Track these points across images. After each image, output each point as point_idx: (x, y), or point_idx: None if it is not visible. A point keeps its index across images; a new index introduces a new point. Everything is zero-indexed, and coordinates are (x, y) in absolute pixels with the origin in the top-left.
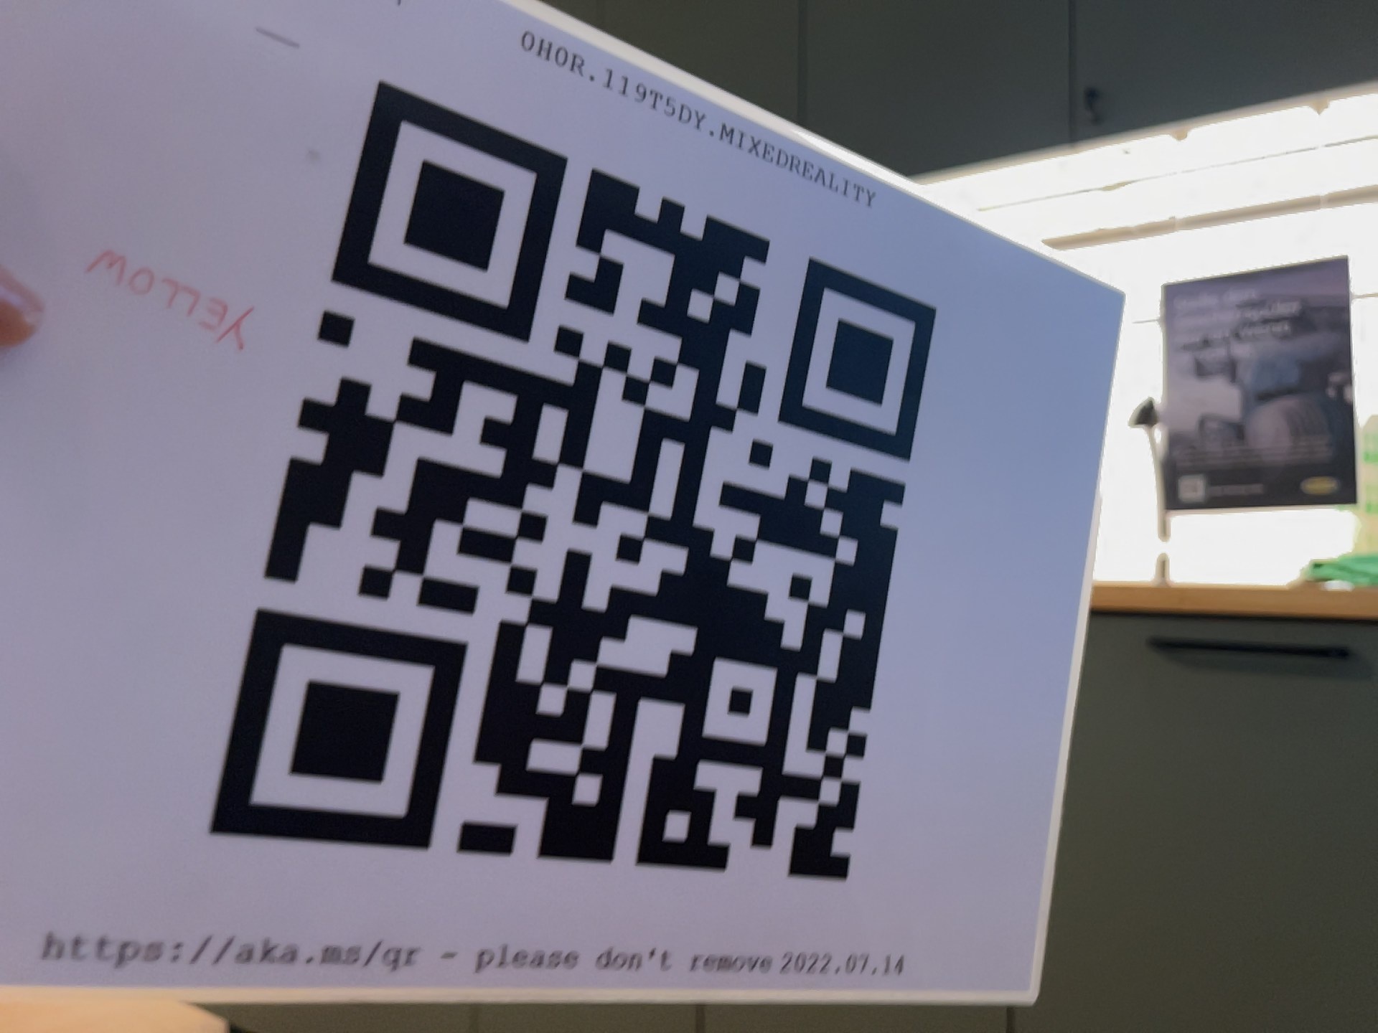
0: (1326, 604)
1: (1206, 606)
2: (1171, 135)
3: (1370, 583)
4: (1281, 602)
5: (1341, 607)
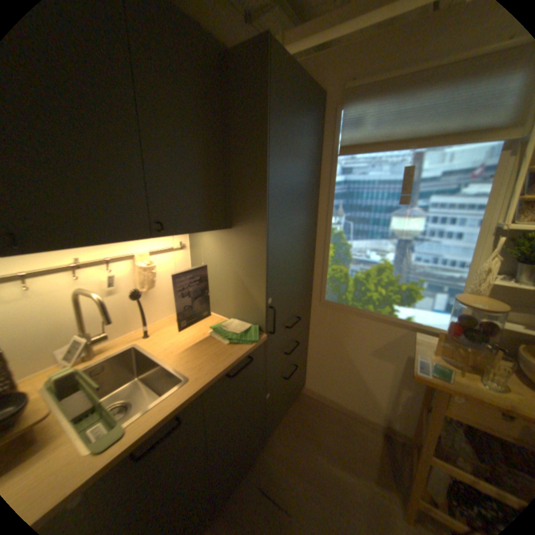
0: (248, 353)
1: (233, 364)
2: (172, 234)
3: (245, 343)
4: (238, 354)
5: (245, 350)
